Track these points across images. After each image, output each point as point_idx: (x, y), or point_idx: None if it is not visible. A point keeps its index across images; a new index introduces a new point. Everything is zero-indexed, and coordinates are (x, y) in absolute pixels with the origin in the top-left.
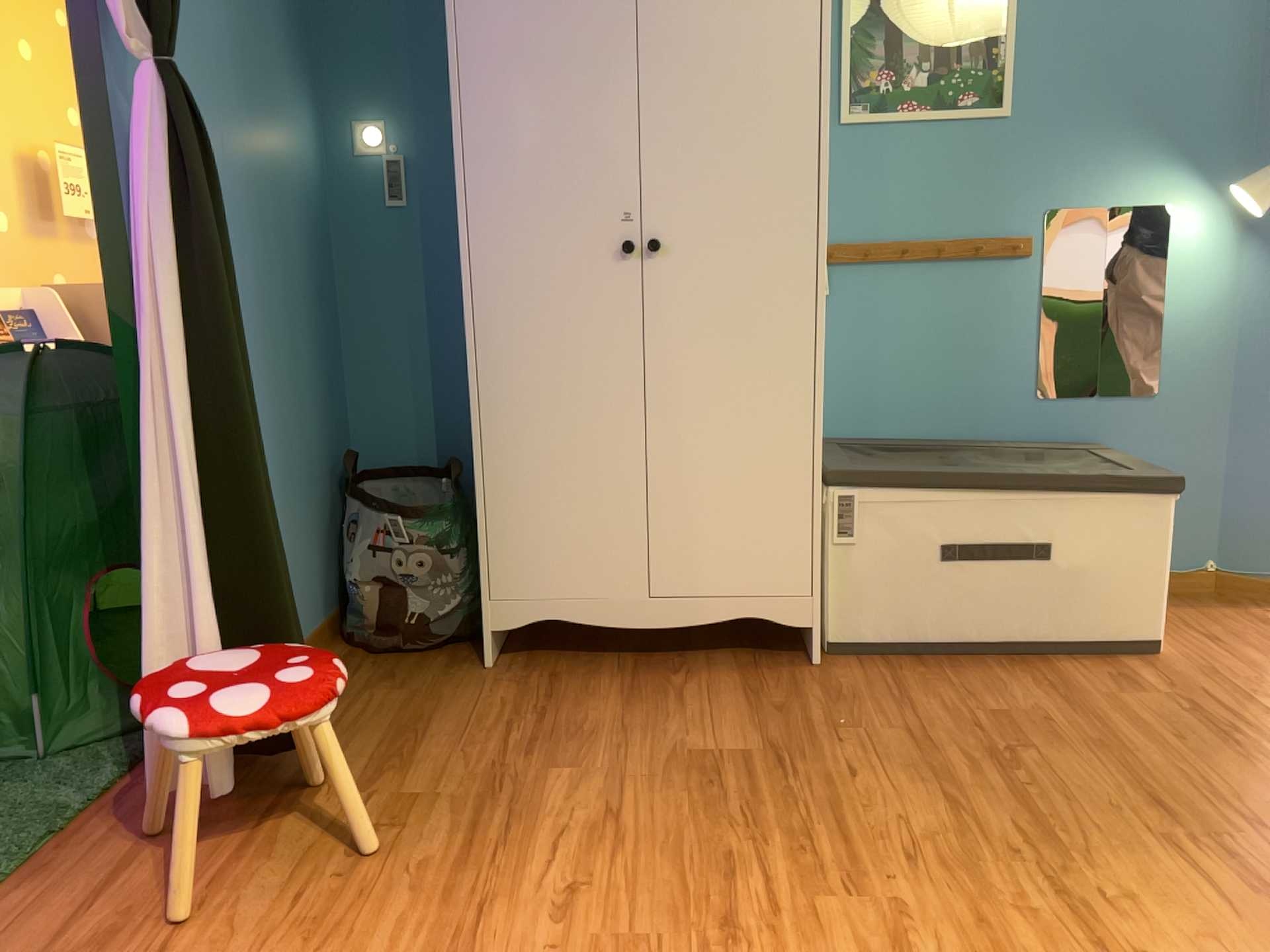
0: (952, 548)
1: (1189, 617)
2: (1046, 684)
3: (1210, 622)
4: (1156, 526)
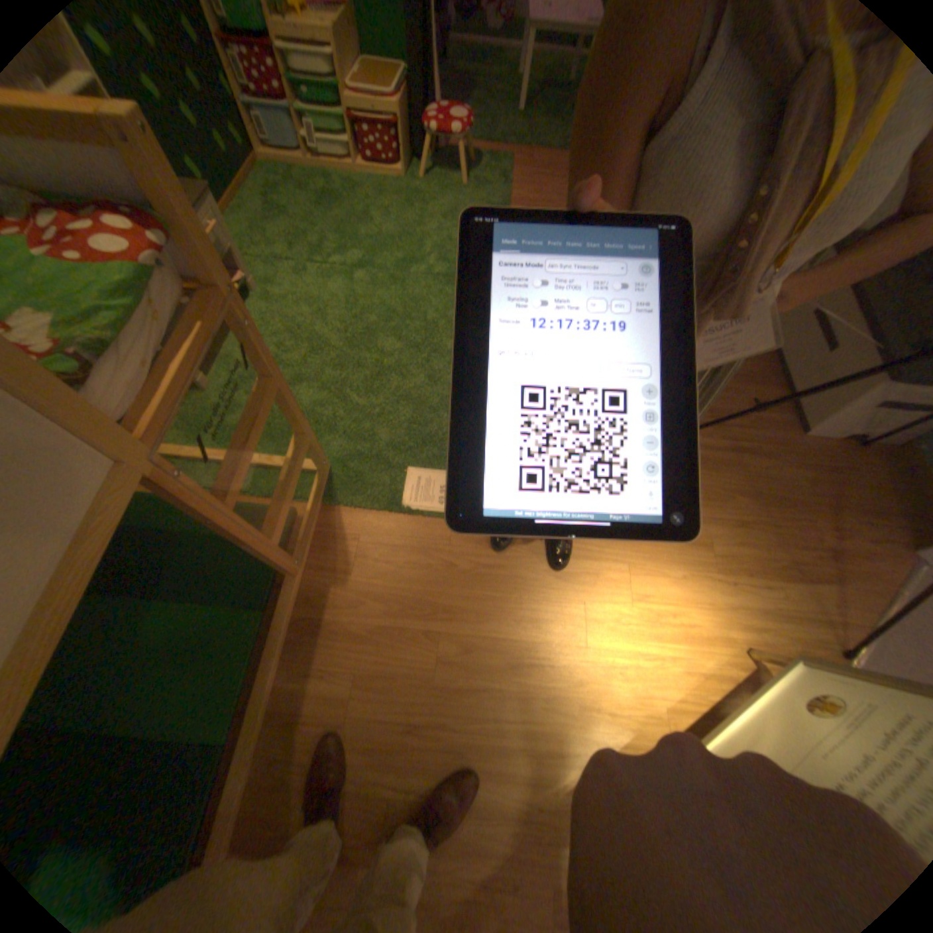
0: (815, 312)
1: (868, 481)
2: (748, 377)
3: (862, 487)
4: (861, 387)
